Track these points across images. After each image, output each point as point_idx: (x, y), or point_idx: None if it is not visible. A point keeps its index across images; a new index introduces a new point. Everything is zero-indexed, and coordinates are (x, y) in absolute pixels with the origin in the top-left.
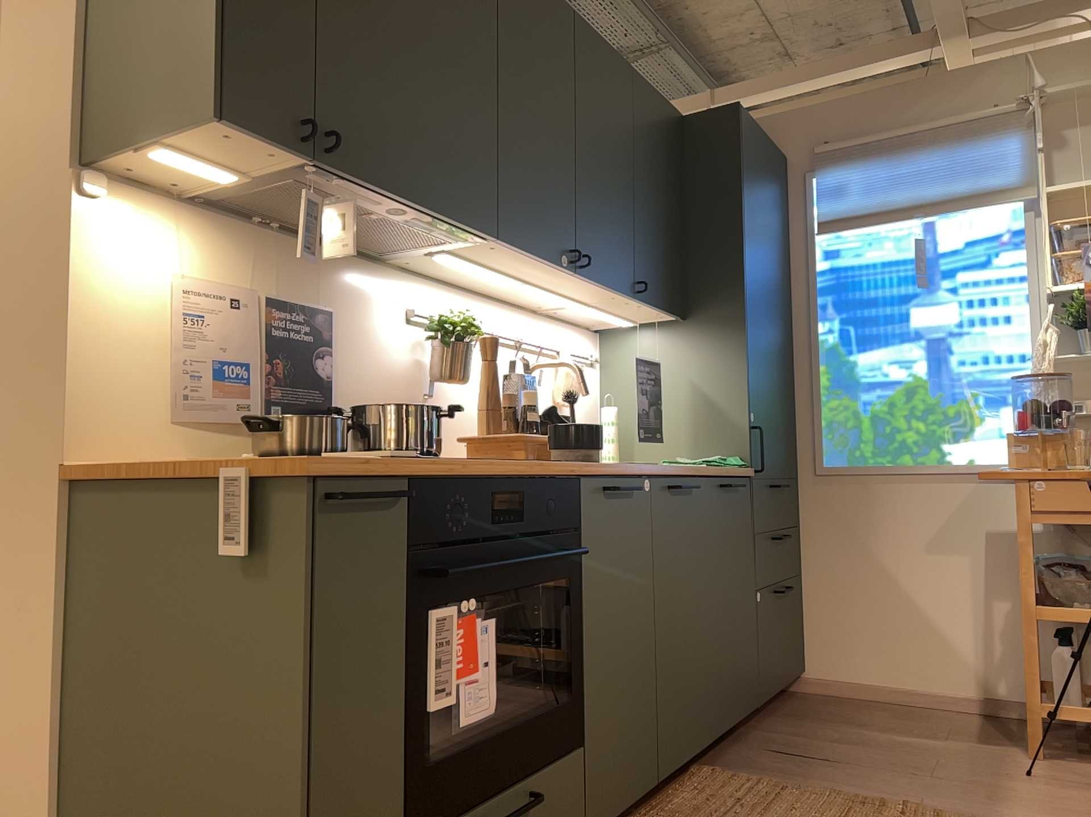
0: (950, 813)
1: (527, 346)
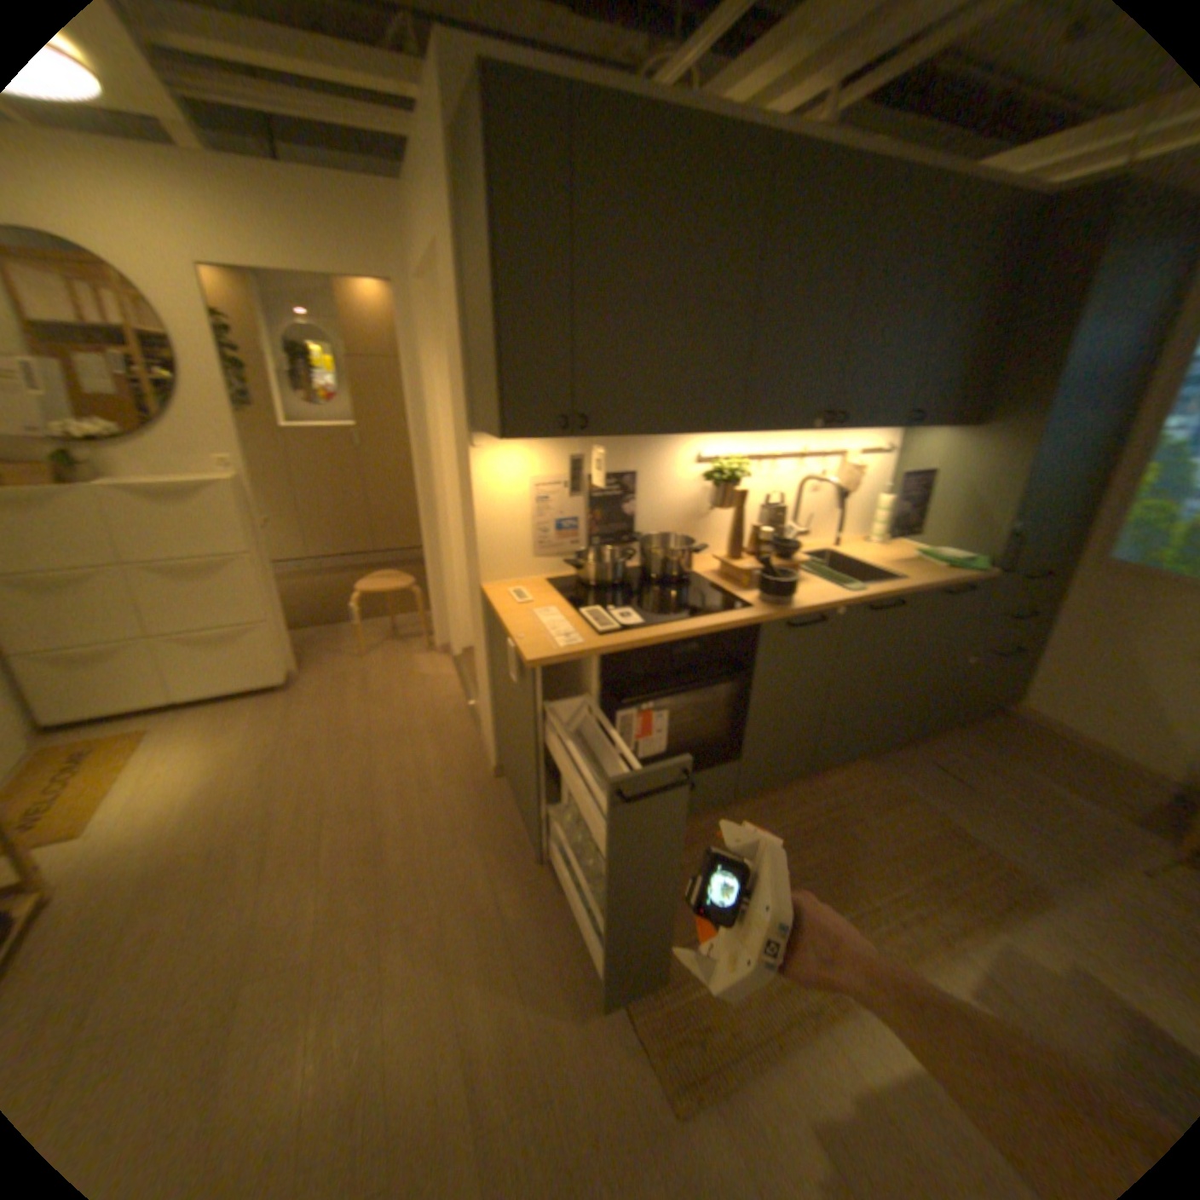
0: (1023, 879)
1: (812, 454)
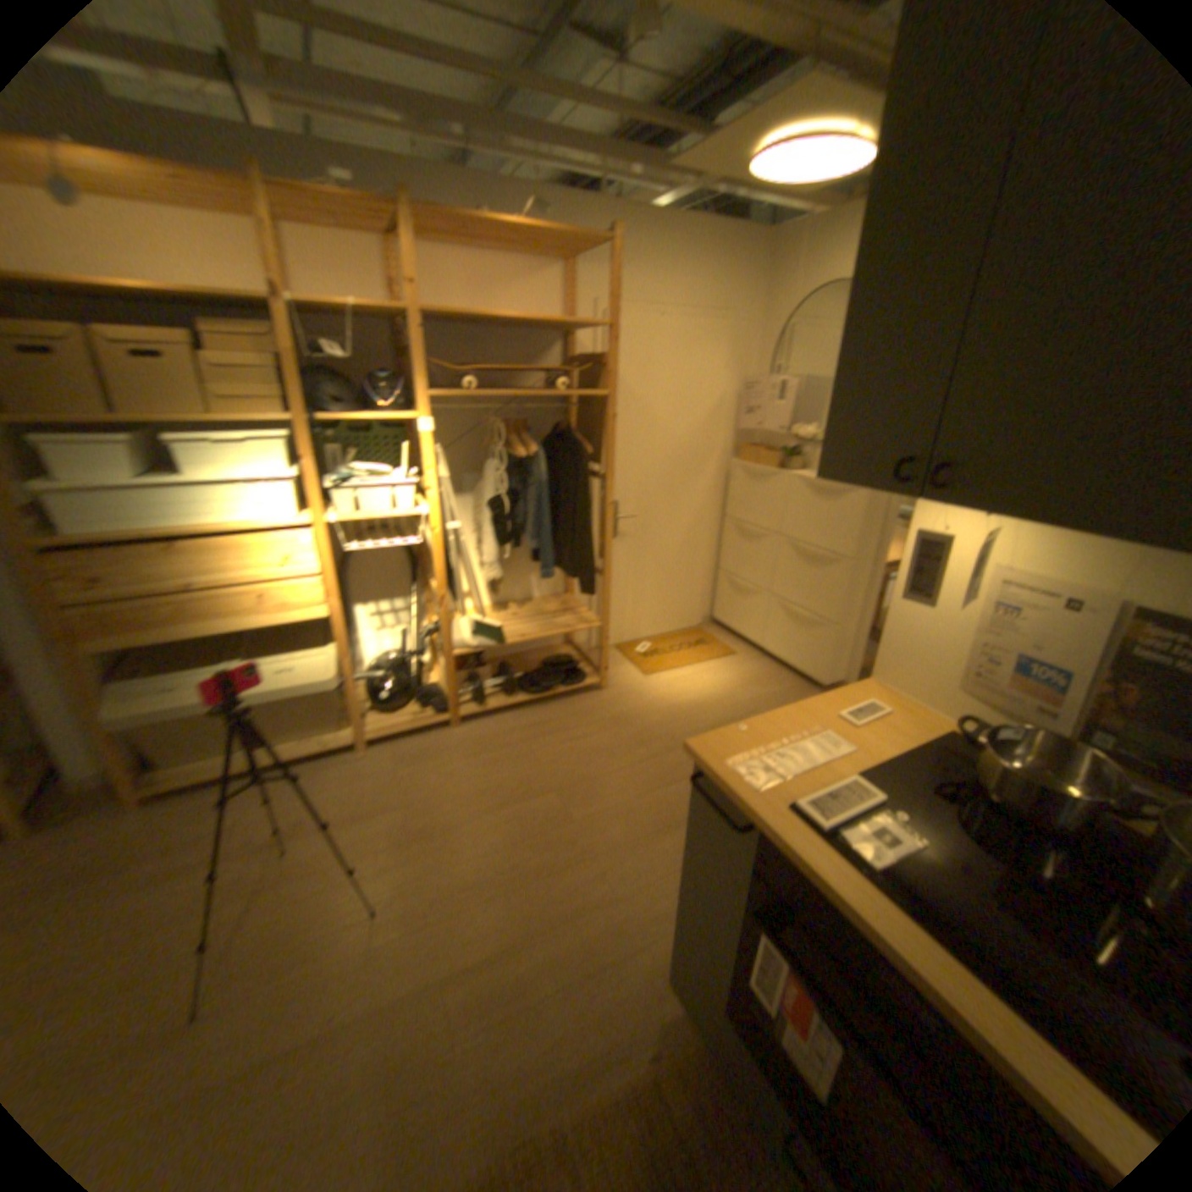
0: None
1: None
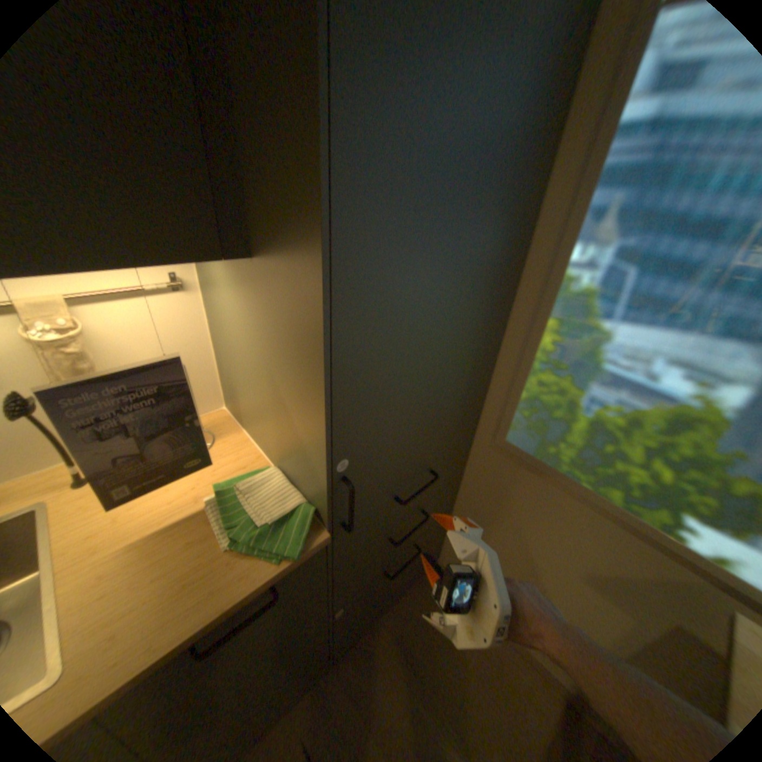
0: None
1: None
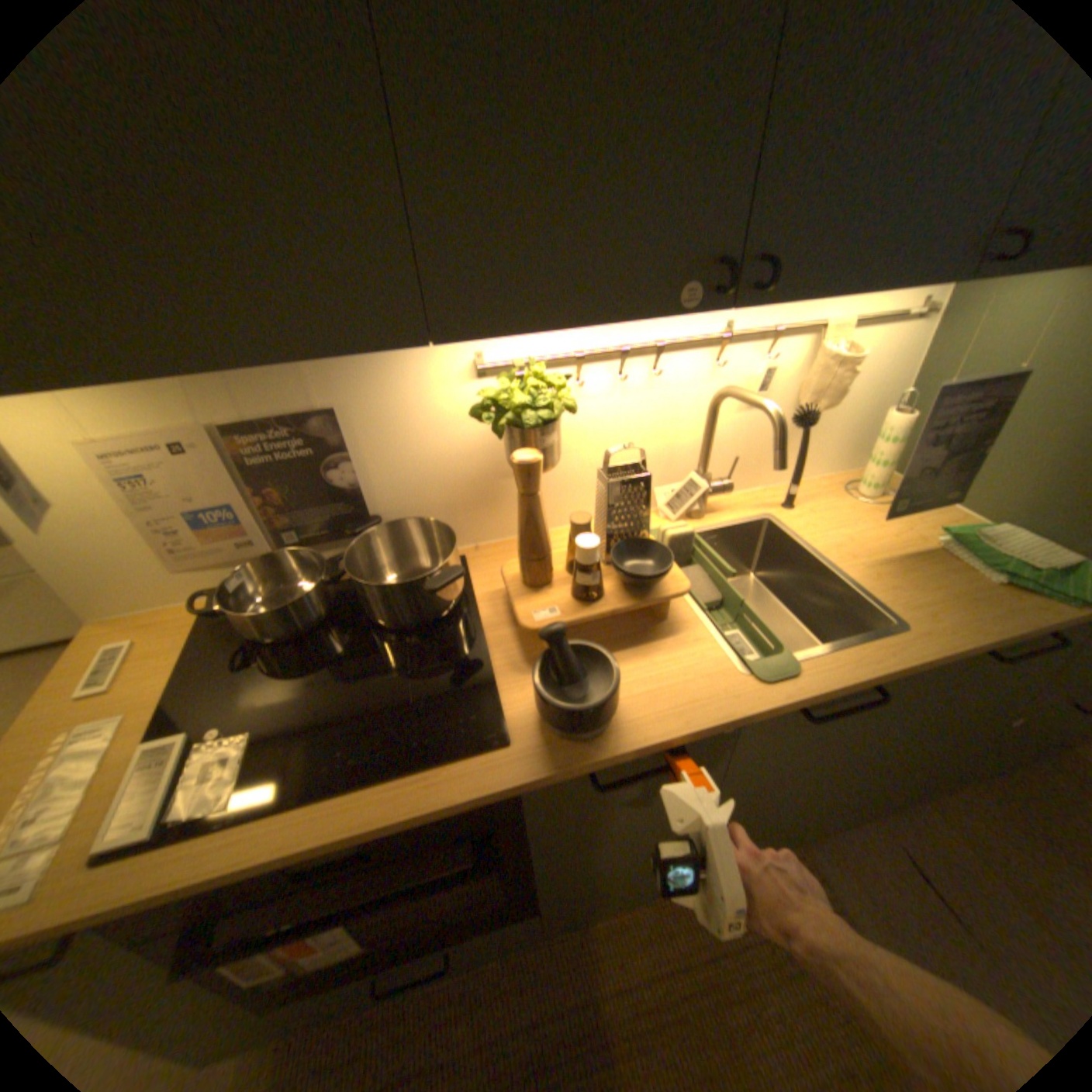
0: None
1: (748, 333)
